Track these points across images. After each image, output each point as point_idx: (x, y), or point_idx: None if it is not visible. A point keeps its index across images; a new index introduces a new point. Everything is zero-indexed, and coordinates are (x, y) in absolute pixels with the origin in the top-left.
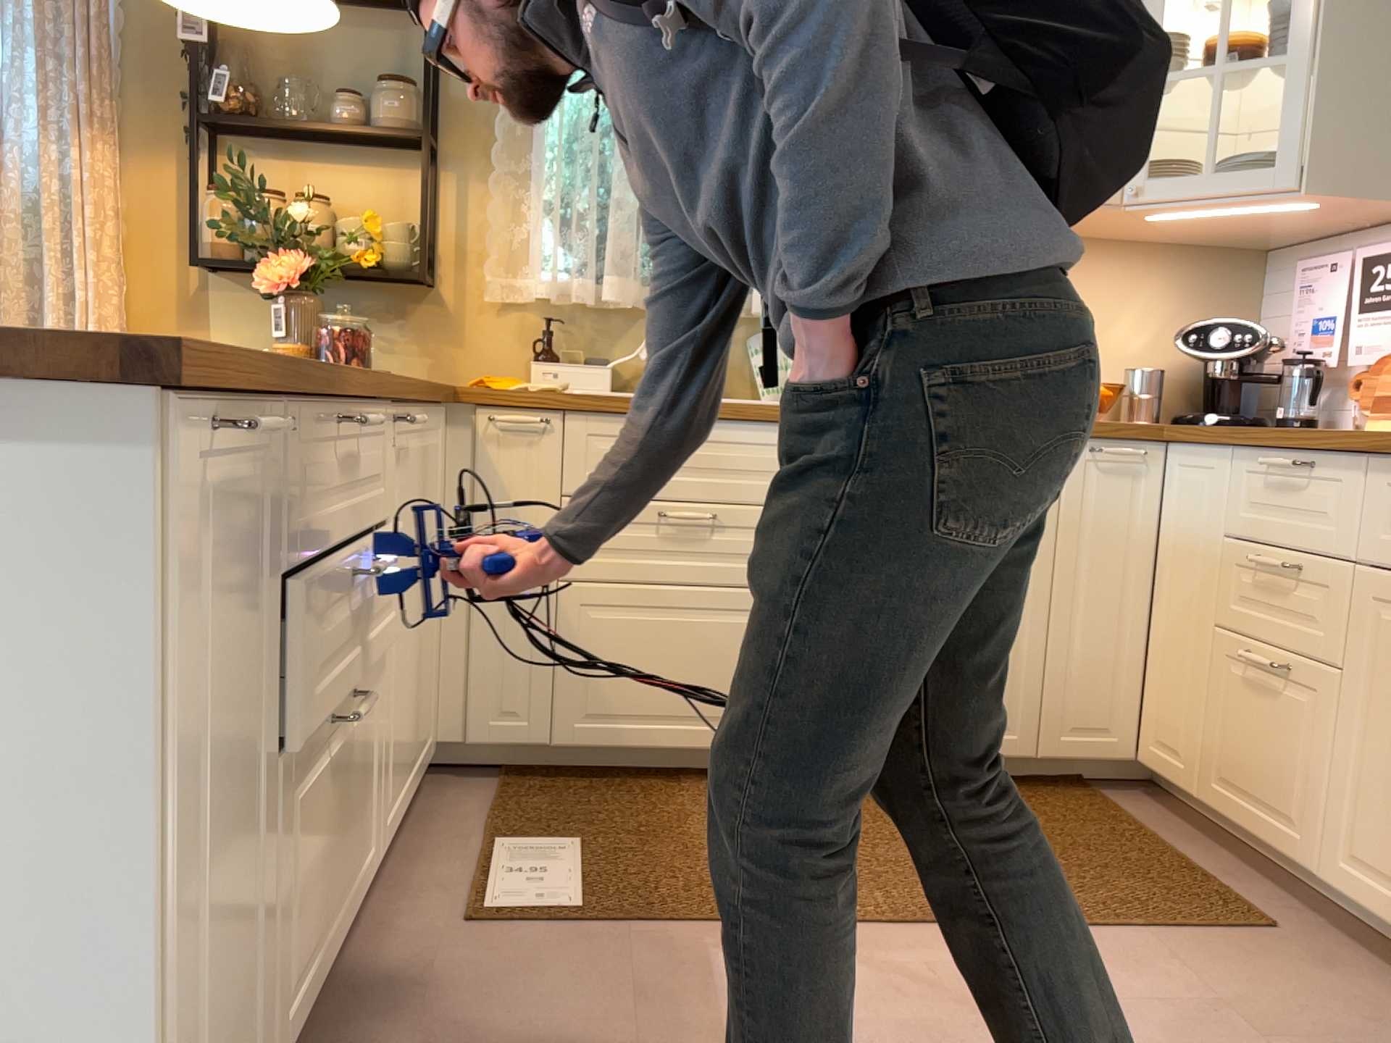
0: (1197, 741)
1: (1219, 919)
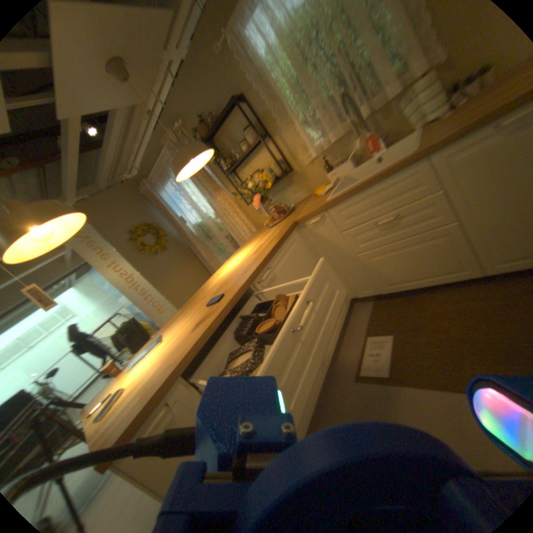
0: None
1: None
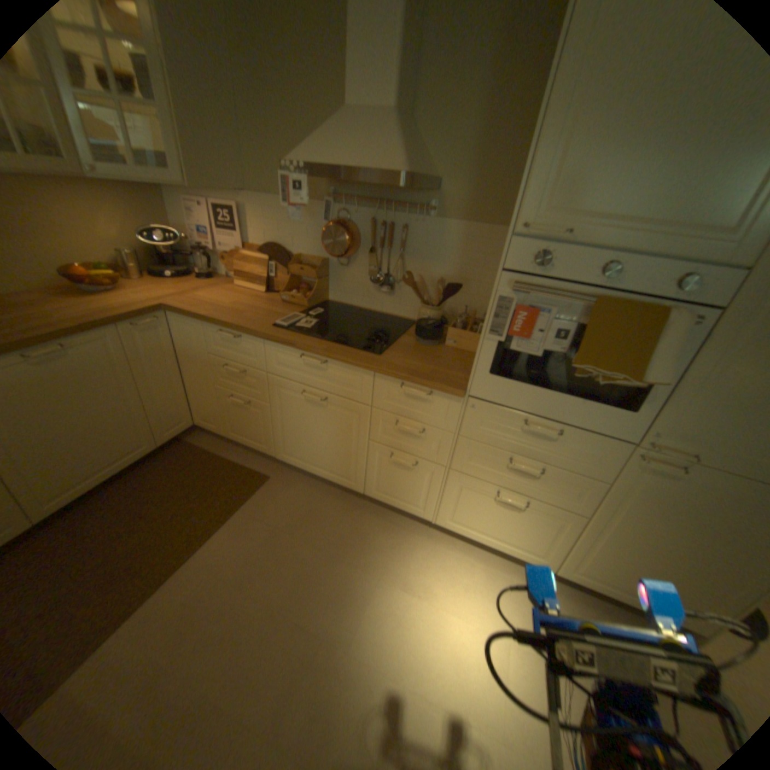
0: (217, 421)
1: (253, 486)
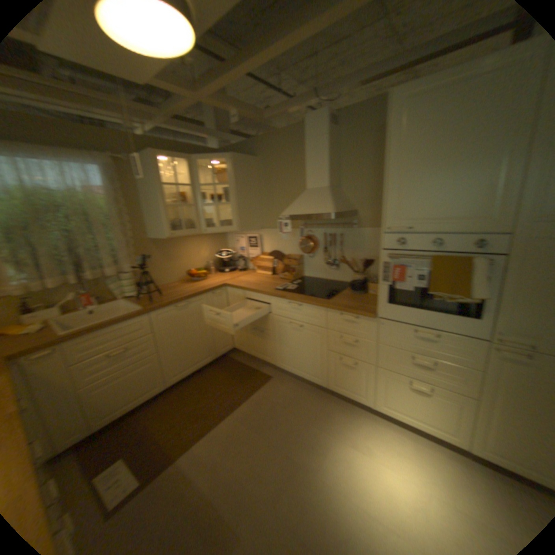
0: (247, 344)
1: (265, 381)
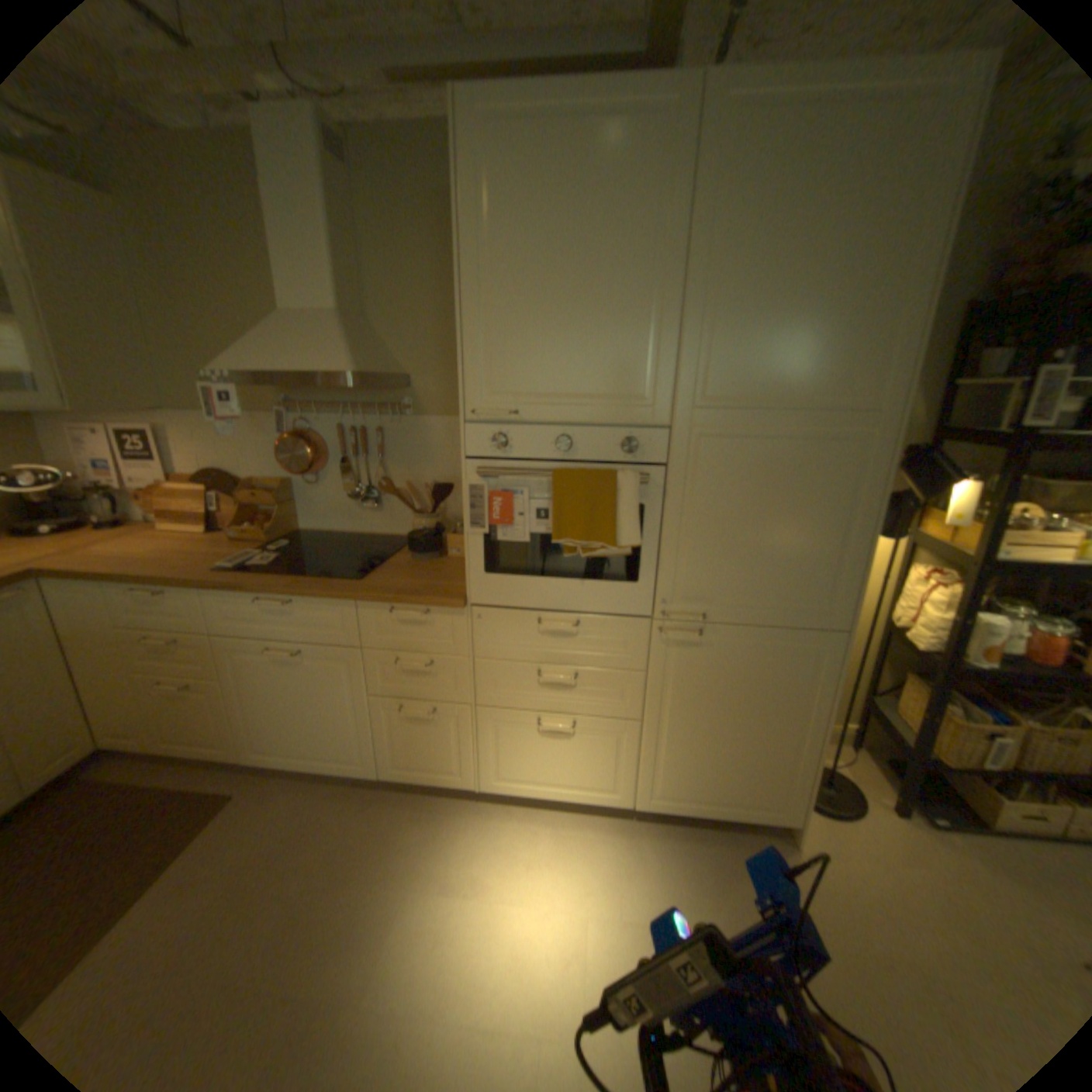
0: (140, 731)
1: (205, 816)
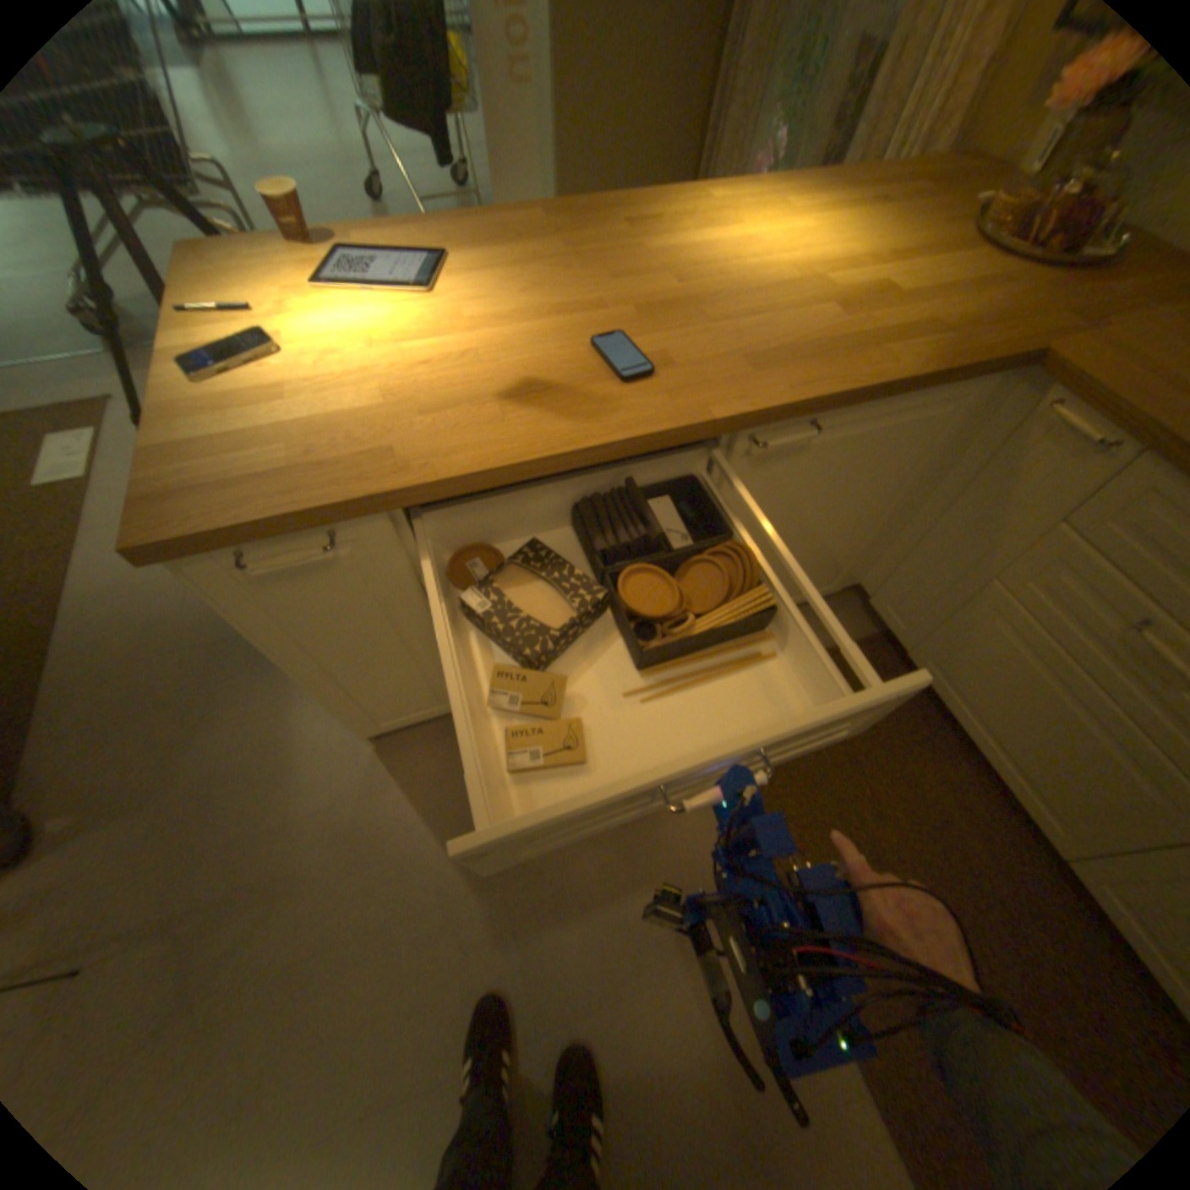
0: None
1: None
